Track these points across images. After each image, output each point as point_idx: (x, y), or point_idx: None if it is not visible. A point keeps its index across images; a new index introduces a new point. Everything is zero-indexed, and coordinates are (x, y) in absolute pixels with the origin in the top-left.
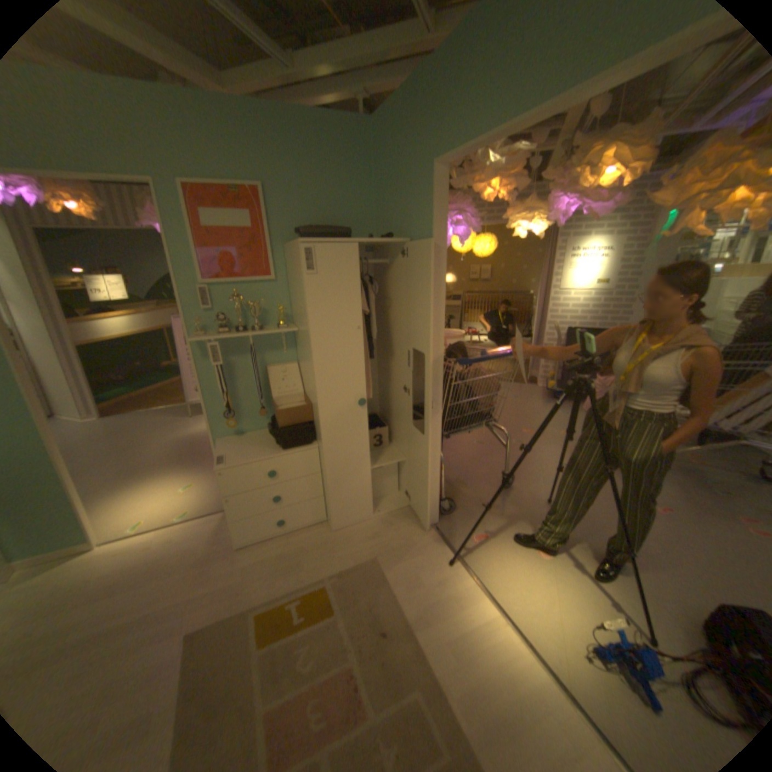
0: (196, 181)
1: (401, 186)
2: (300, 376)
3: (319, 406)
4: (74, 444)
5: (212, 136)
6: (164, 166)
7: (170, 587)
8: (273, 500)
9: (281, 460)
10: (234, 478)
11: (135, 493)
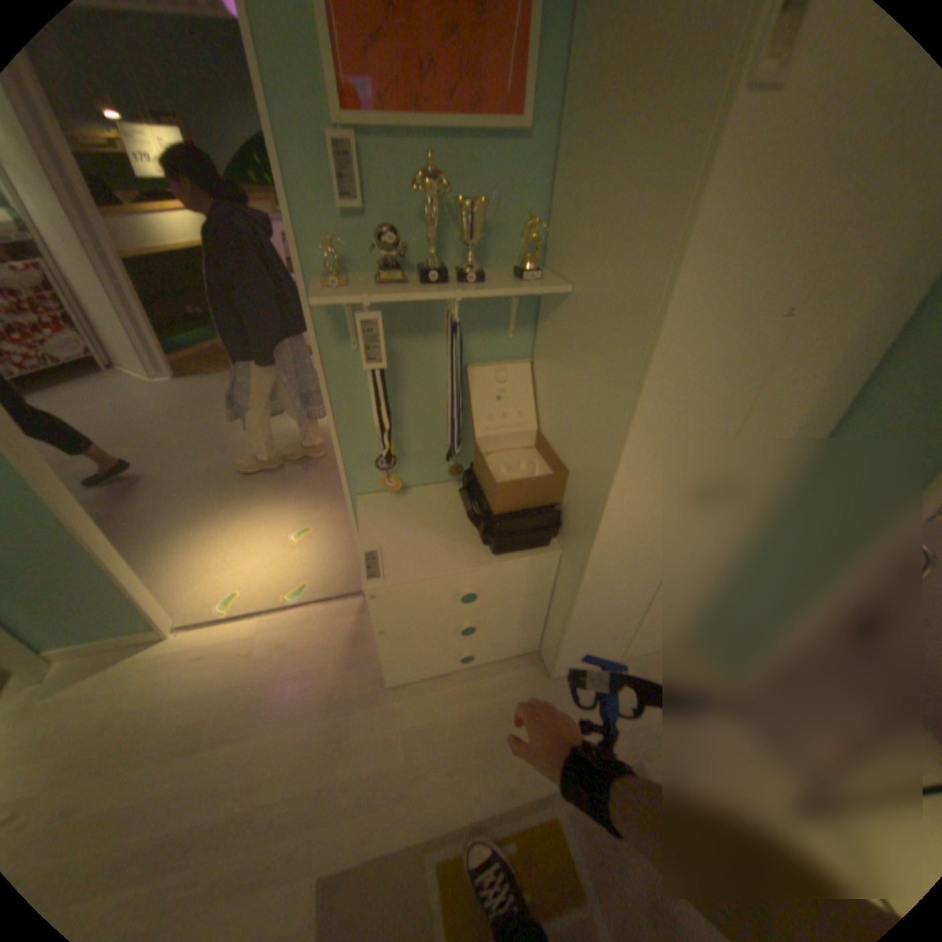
0: None
1: None
2: (535, 391)
3: (612, 499)
4: (140, 419)
5: None
6: None
7: (287, 749)
8: (464, 631)
9: (491, 572)
10: (399, 601)
11: (225, 529)
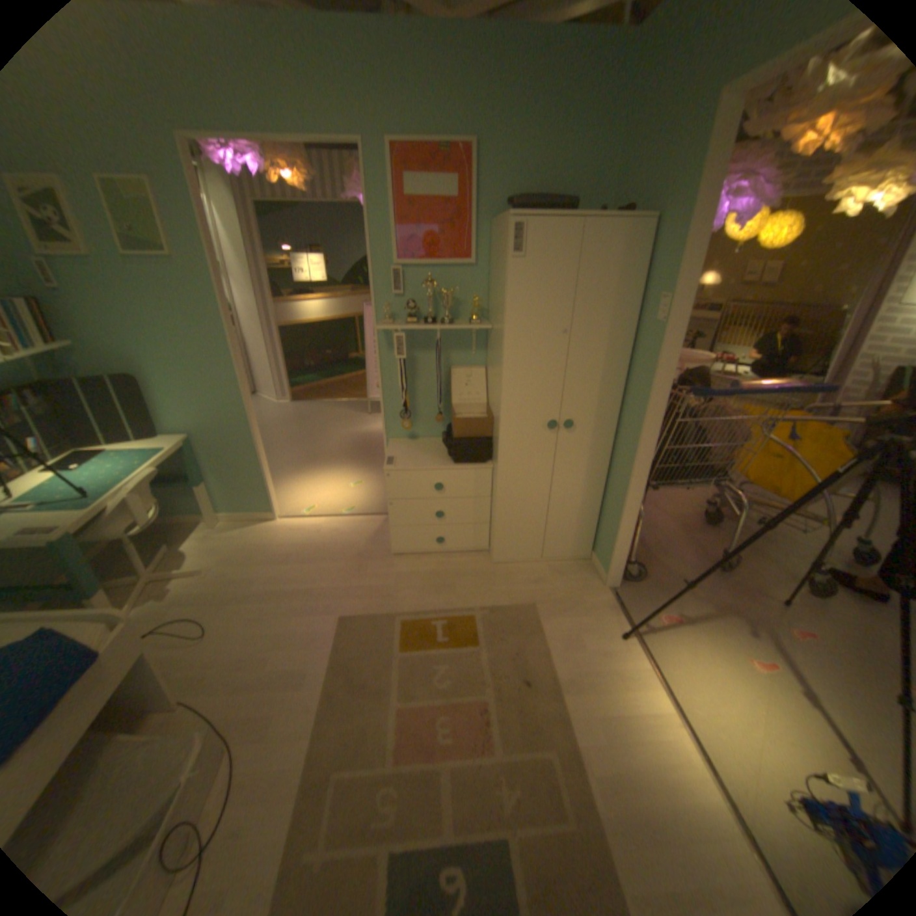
0: (405, 139)
1: (663, 133)
2: (486, 384)
3: (501, 421)
4: (270, 422)
5: (428, 79)
6: (374, 122)
7: (332, 571)
8: (436, 514)
9: (451, 473)
10: (401, 482)
11: (313, 478)
